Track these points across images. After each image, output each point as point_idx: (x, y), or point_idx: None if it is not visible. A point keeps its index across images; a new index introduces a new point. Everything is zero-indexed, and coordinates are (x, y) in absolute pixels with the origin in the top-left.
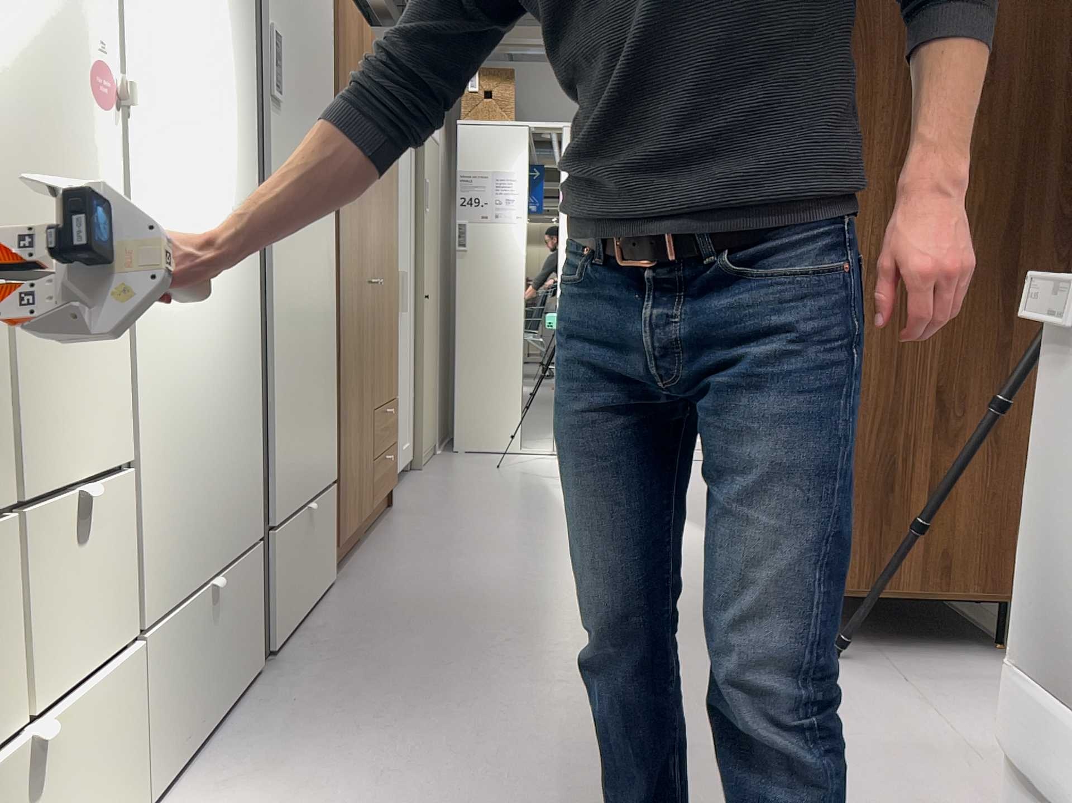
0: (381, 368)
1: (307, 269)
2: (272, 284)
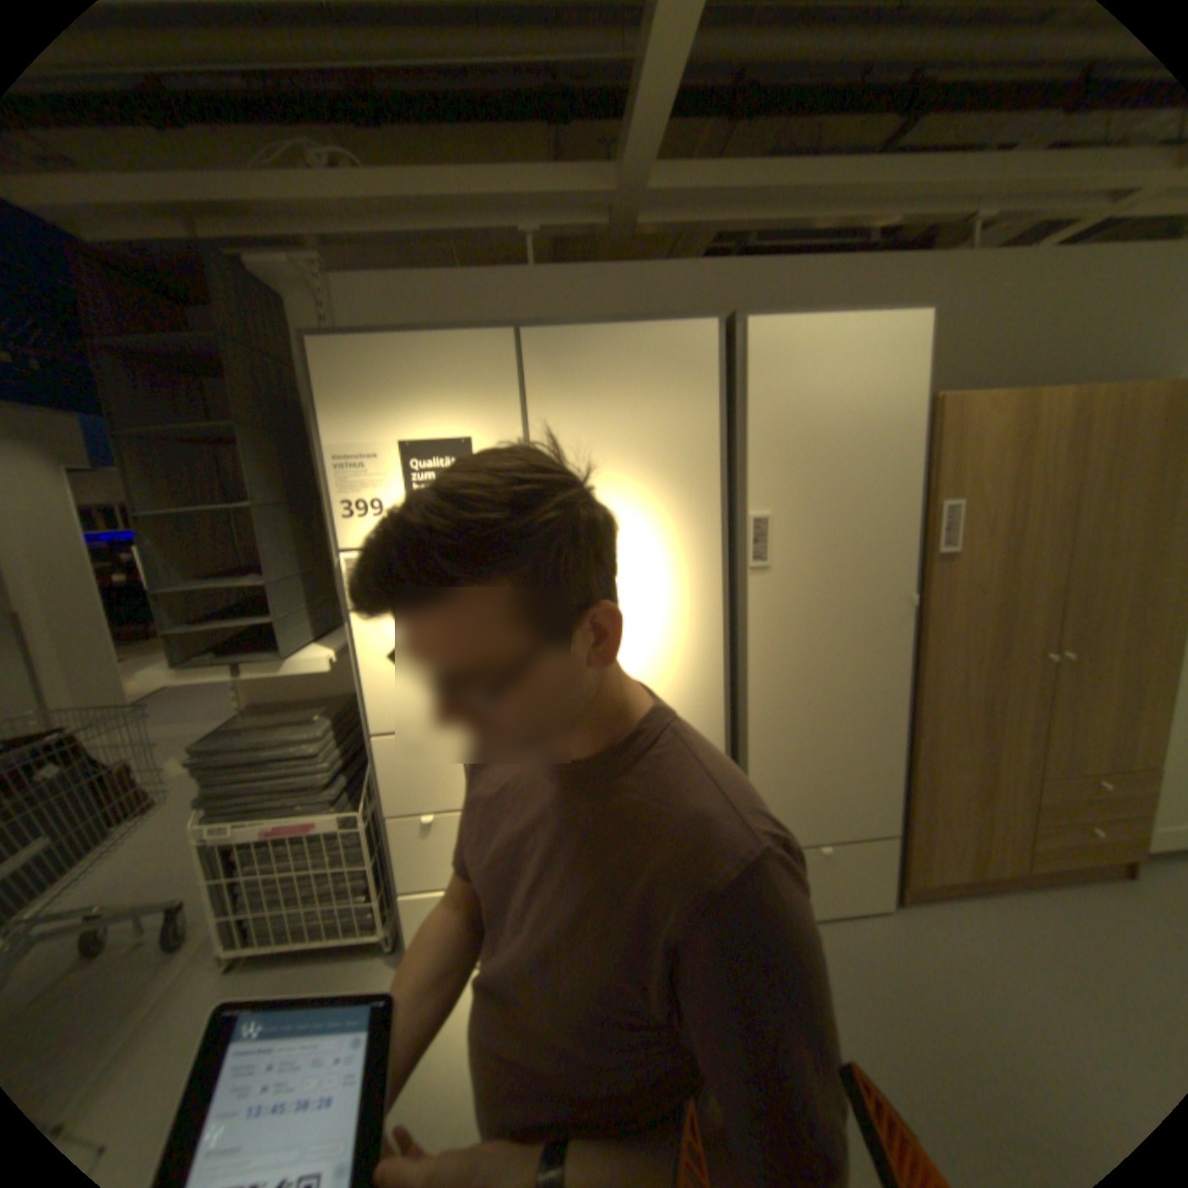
0: (1085, 741)
1: (836, 674)
2: (753, 696)
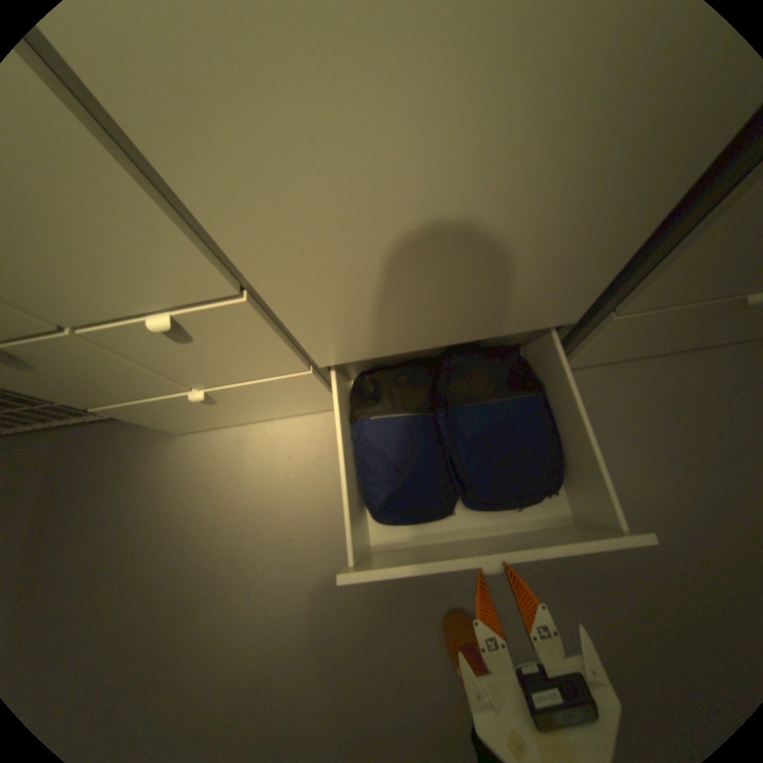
0: None
1: None
2: None
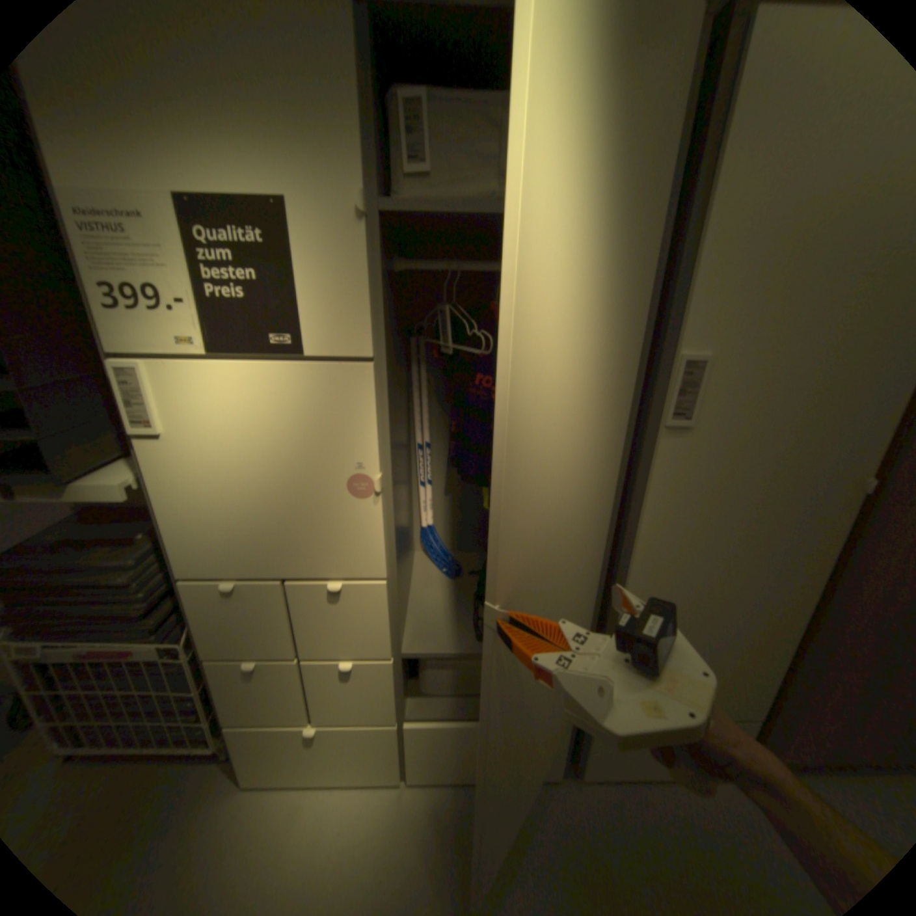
0: None
1: (742, 561)
2: (636, 576)
